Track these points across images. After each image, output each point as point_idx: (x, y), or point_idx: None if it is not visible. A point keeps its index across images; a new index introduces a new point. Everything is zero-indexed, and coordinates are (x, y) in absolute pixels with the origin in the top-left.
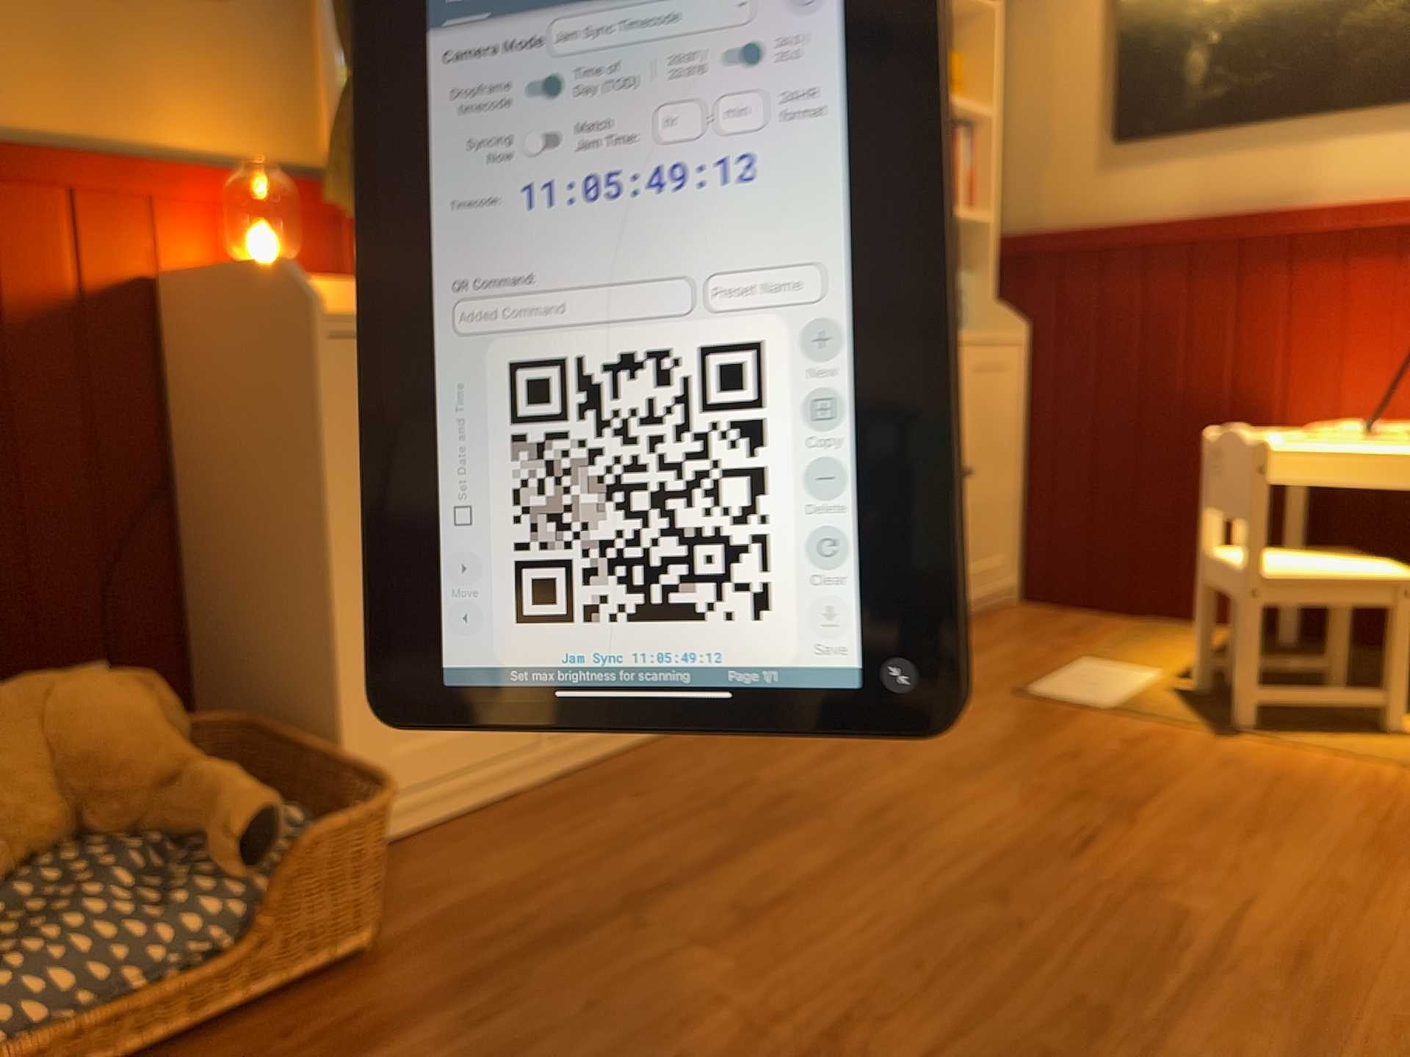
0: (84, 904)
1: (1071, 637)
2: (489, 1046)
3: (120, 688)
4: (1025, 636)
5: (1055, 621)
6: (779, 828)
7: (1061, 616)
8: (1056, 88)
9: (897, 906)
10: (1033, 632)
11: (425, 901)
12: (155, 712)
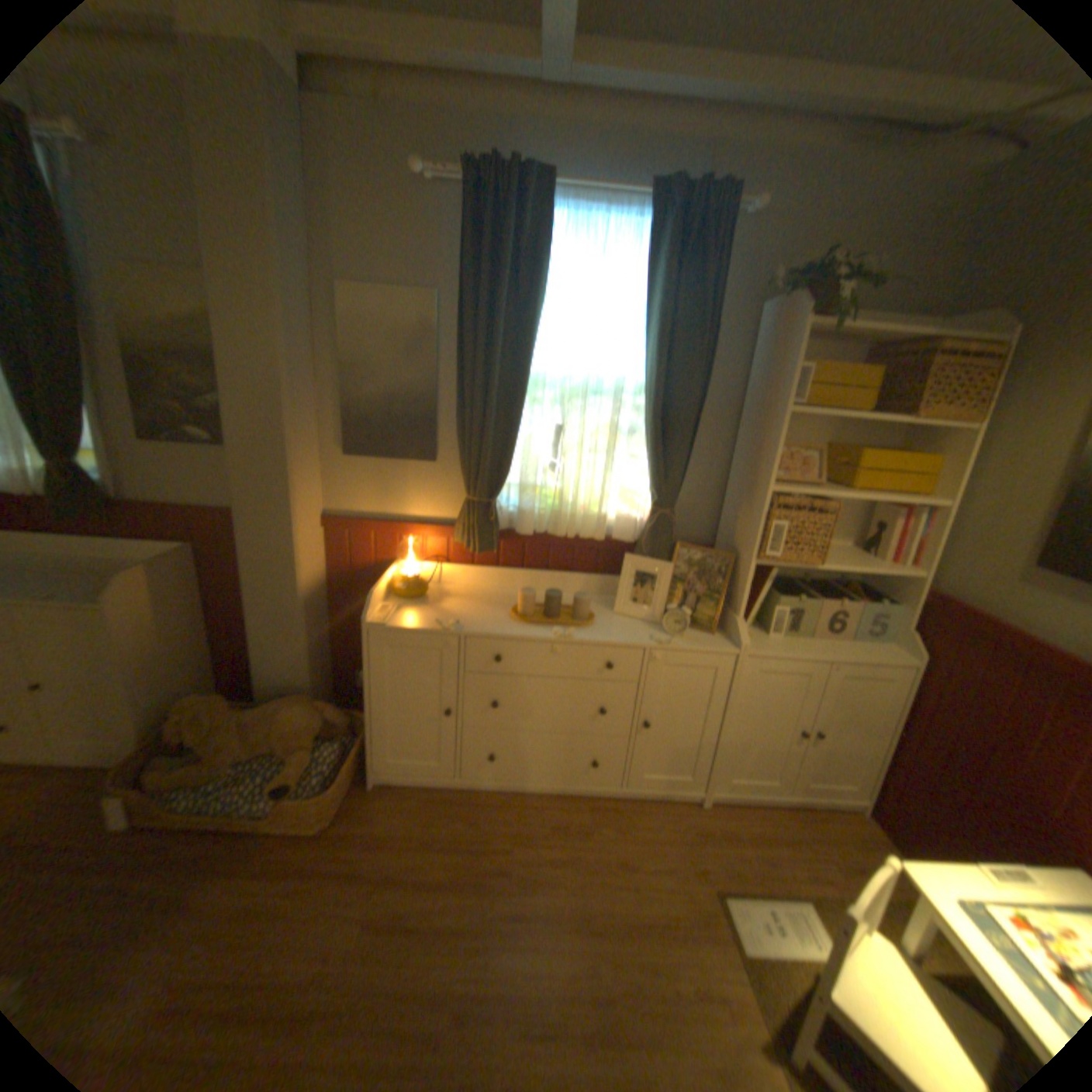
0: (242, 788)
1: (844, 881)
2: (276, 910)
3: (301, 717)
4: (815, 855)
5: (864, 856)
6: (472, 893)
7: (876, 856)
8: (1011, 503)
9: (428, 983)
10: (827, 855)
11: (356, 827)
12: (313, 725)
